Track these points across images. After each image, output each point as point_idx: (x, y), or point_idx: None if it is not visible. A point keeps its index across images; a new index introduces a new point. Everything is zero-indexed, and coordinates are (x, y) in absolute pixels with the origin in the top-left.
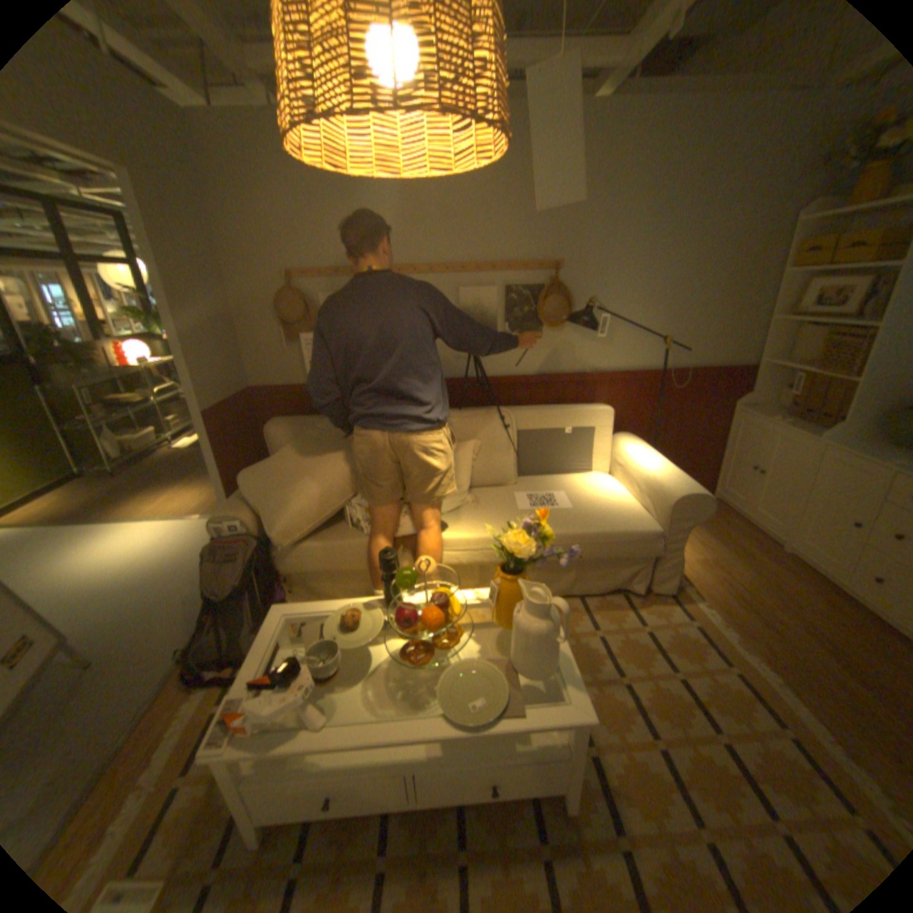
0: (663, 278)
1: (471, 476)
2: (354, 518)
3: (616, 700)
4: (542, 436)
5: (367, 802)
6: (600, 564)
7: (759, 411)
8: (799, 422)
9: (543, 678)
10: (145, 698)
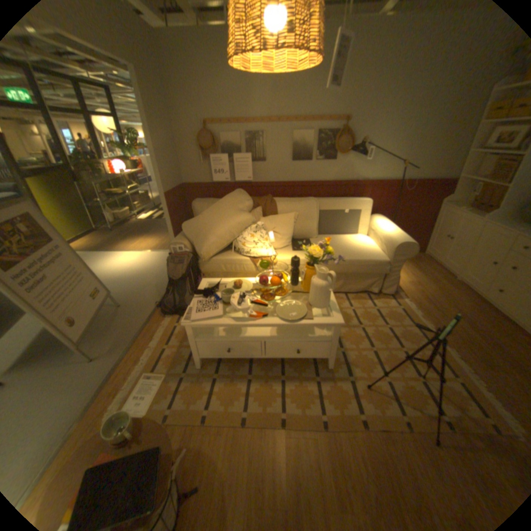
0: (407, 127)
1: (294, 232)
2: (236, 247)
3: (356, 333)
4: (332, 213)
5: (244, 352)
6: (355, 276)
7: (455, 205)
8: (475, 210)
9: (322, 308)
10: (144, 319)
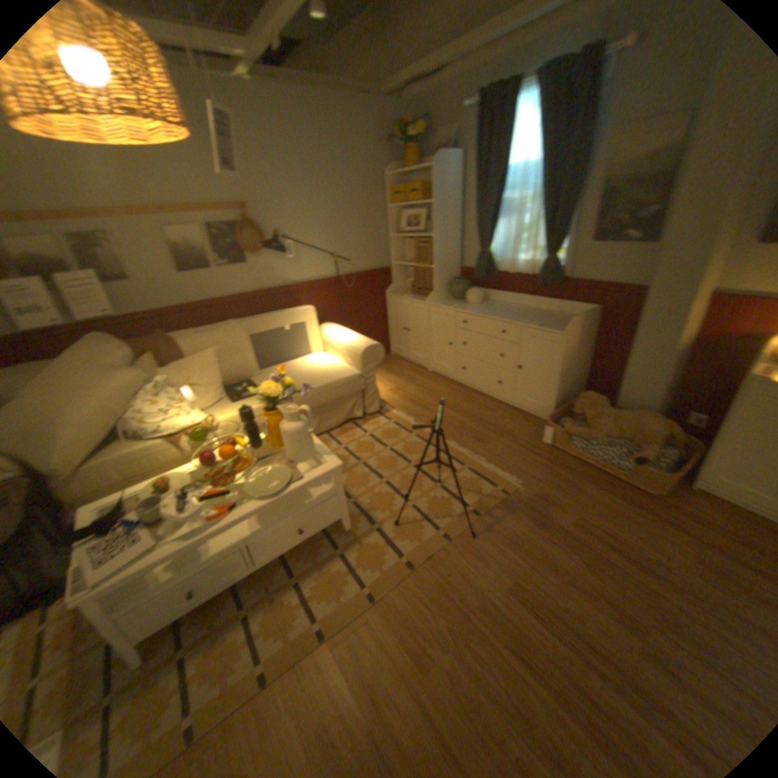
0: (319, 214)
1: (222, 376)
2: (126, 430)
3: (358, 473)
4: (268, 334)
5: (218, 582)
6: (330, 406)
7: (397, 295)
8: (415, 297)
9: (307, 458)
10: None
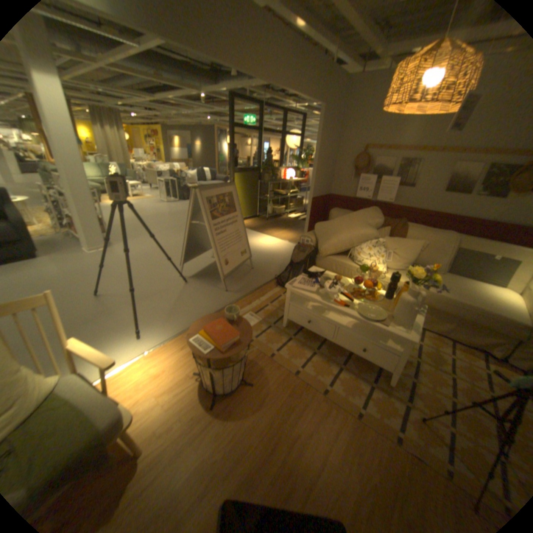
0: None
1: (418, 260)
2: (352, 254)
3: (442, 378)
4: (473, 252)
5: (320, 330)
6: (474, 328)
7: None
8: None
9: (403, 323)
10: (264, 282)
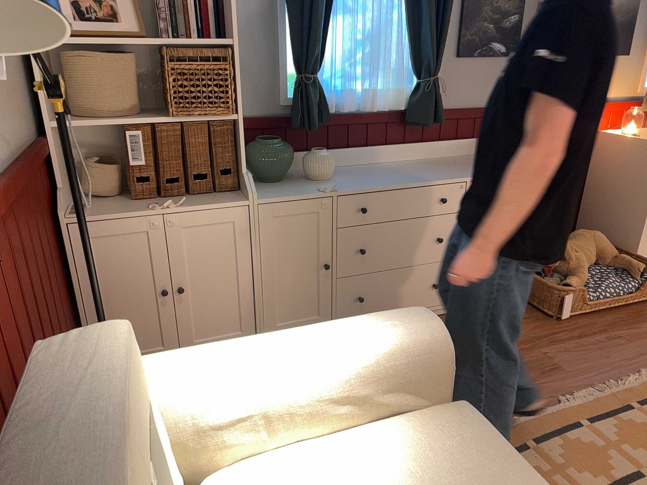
0: None
1: None
2: None
3: None
4: None
5: None
6: None
7: (104, 211)
8: (171, 200)
9: None
10: None
